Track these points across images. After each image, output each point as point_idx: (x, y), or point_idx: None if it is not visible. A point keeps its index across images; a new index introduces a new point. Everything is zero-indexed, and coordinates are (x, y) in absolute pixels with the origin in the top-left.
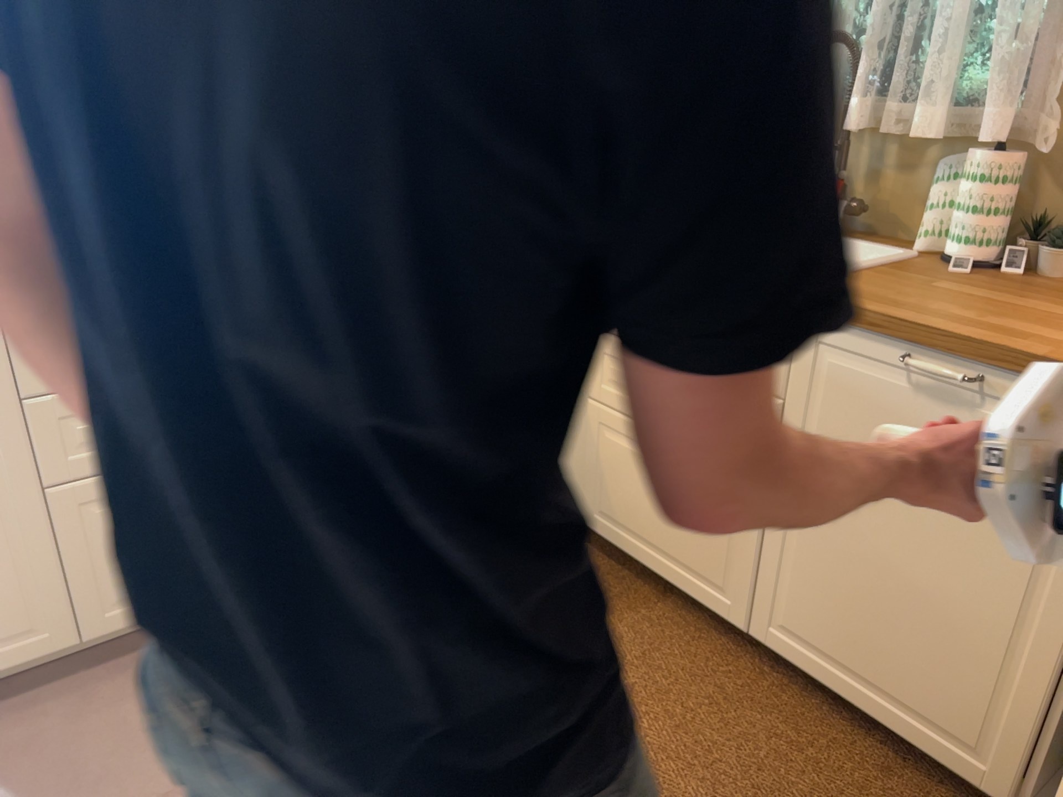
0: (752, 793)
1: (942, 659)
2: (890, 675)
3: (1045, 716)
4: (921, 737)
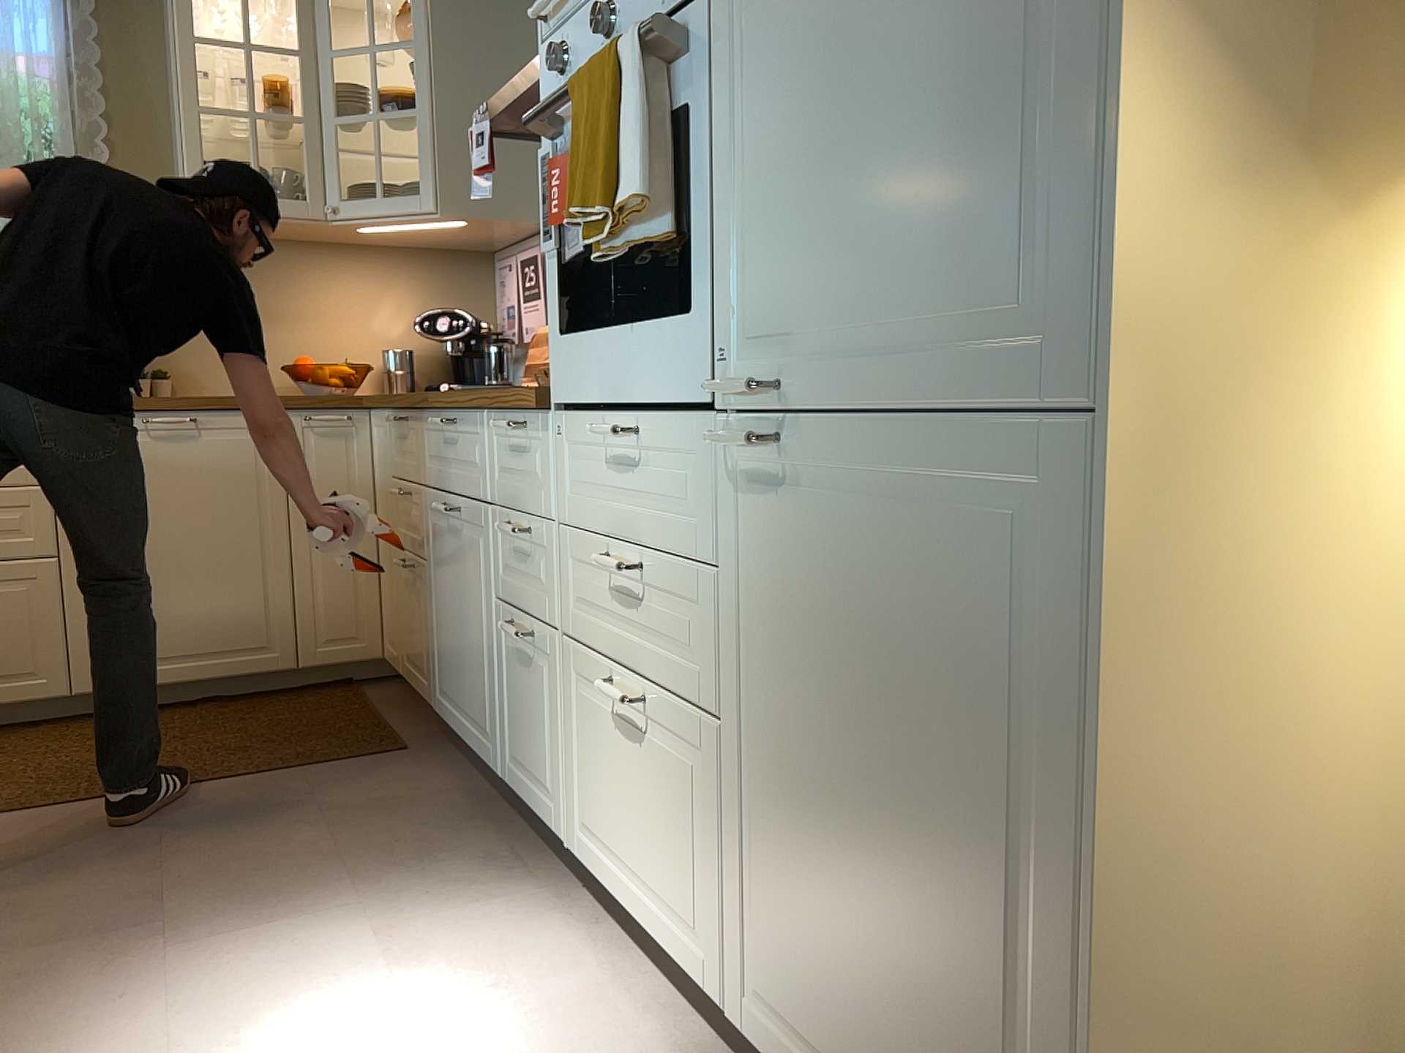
0: (174, 740)
1: (227, 602)
2: (199, 638)
3: (290, 596)
4: (232, 666)
